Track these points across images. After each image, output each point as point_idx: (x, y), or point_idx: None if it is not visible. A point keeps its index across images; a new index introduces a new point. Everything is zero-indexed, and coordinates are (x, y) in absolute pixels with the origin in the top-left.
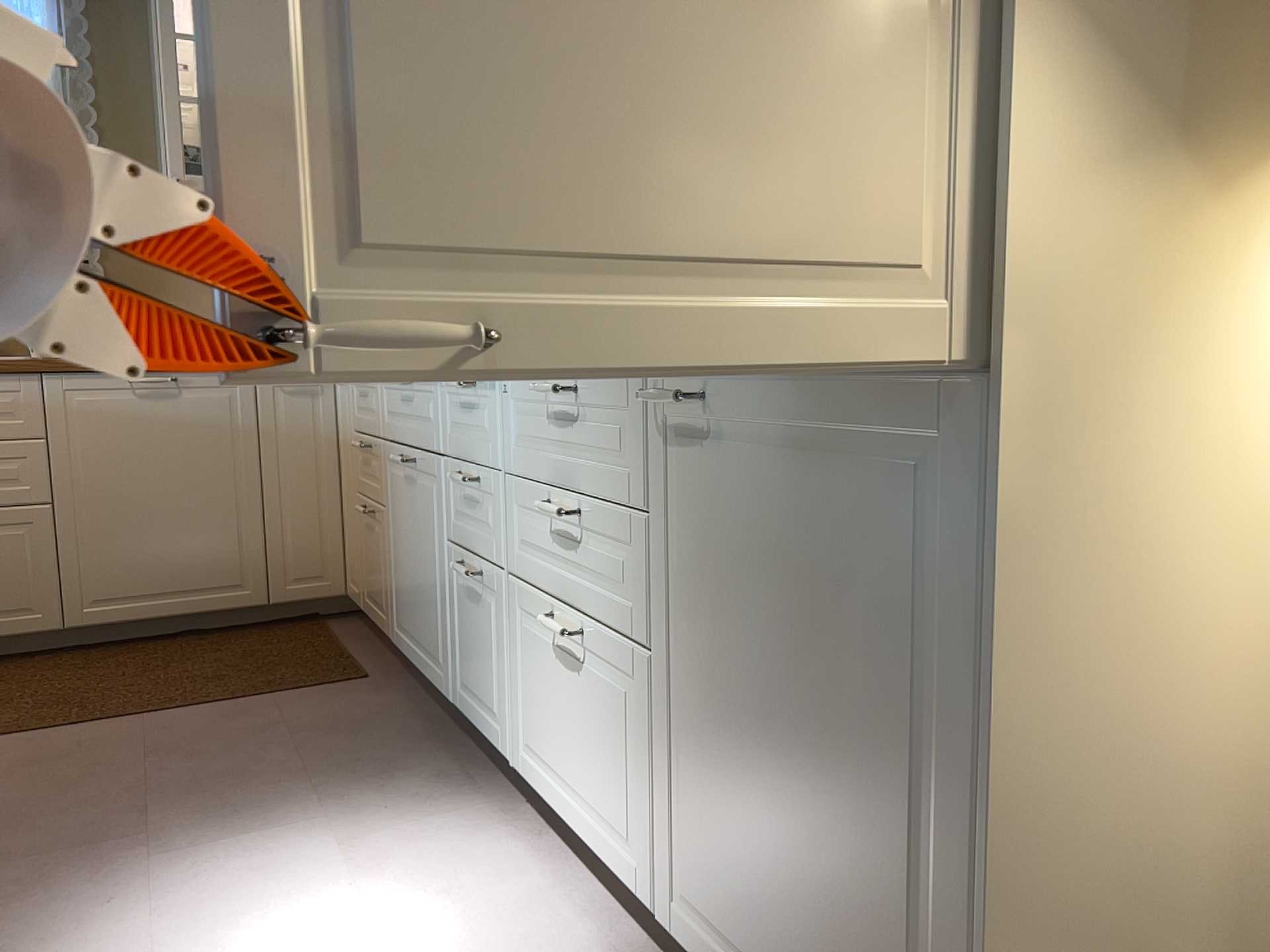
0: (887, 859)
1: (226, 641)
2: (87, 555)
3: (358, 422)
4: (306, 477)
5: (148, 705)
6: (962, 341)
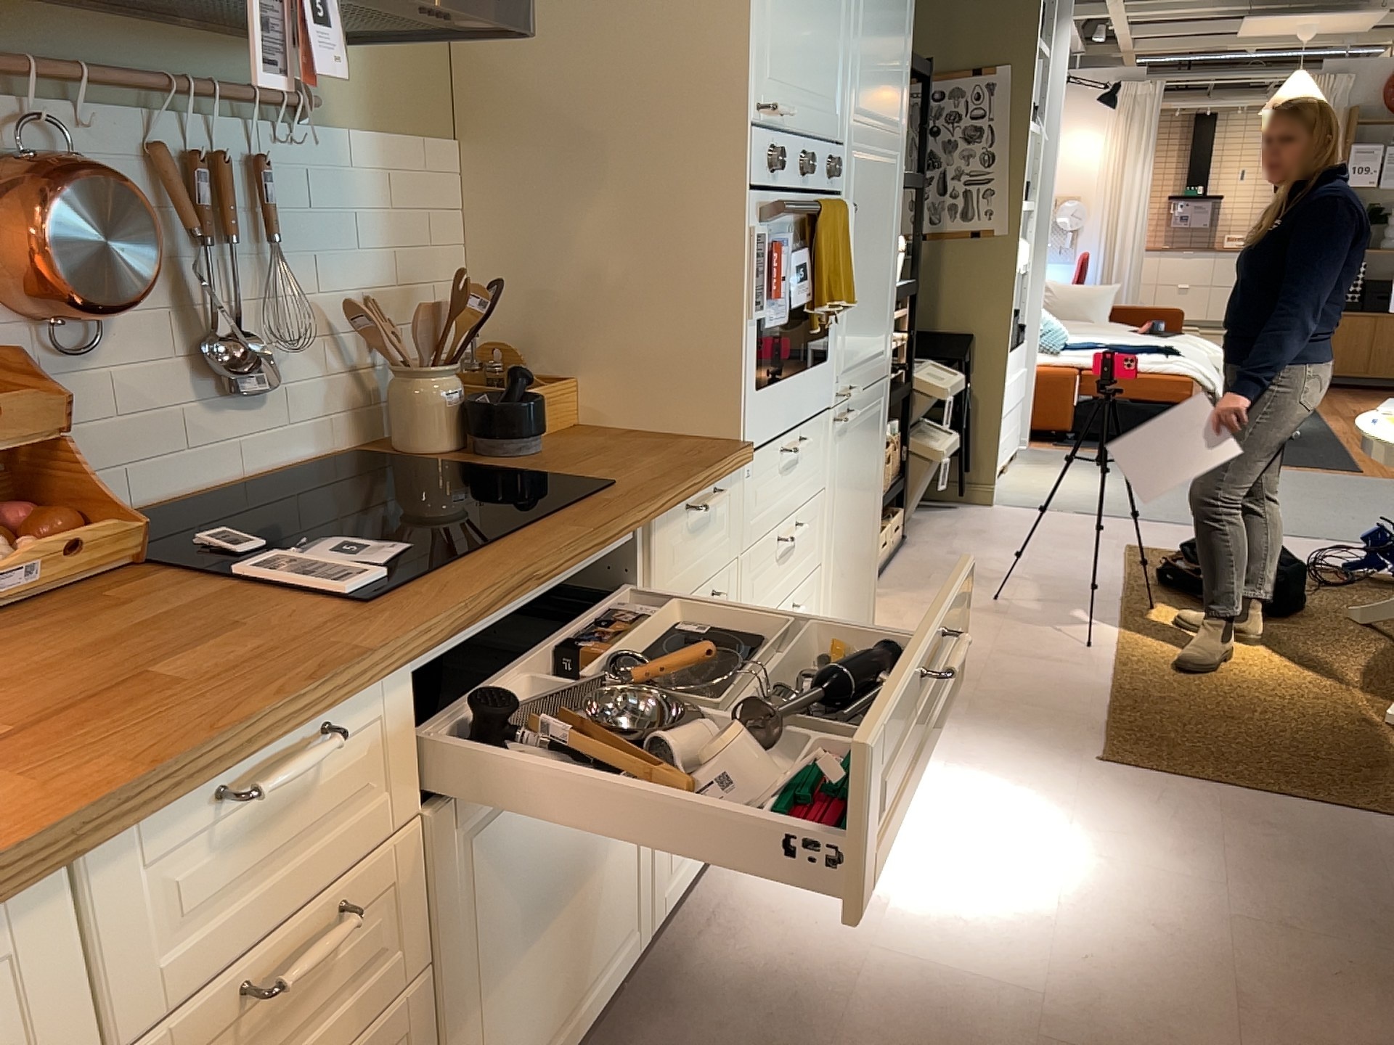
0: (868, 539)
1: None
2: None
3: (192, 966)
4: None
5: None
6: (886, 366)
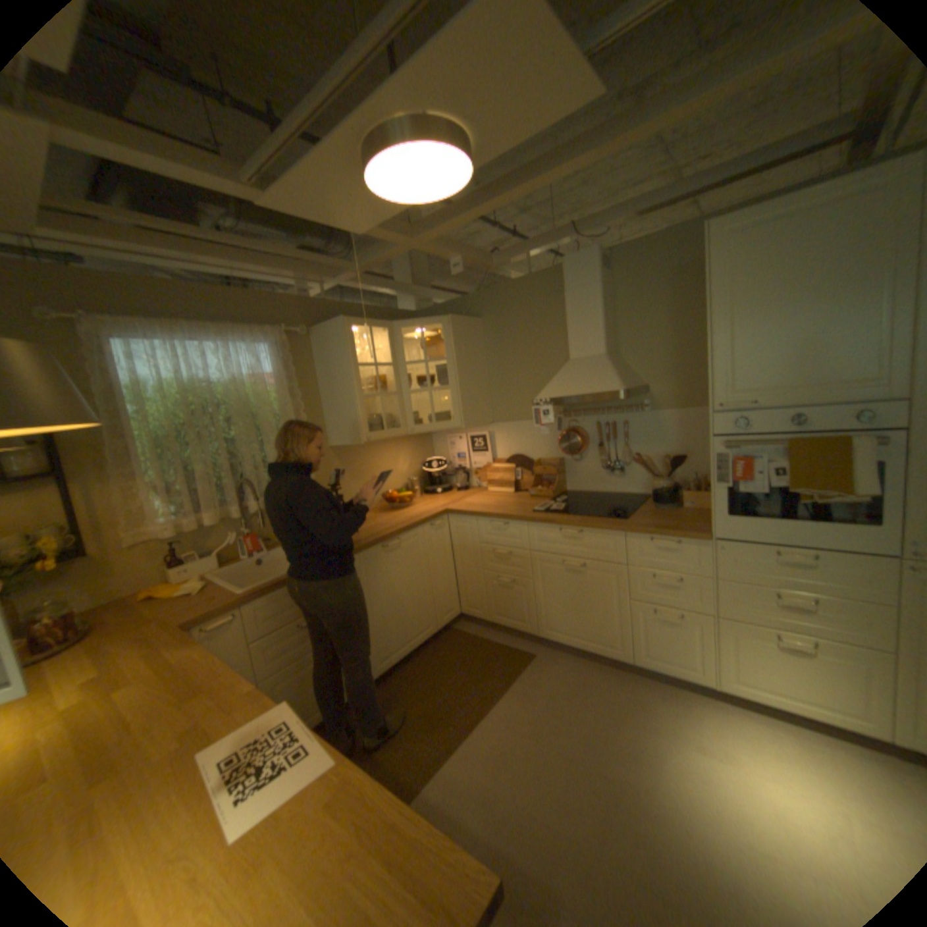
0: None
1: (433, 657)
2: (376, 642)
3: (489, 541)
4: (443, 567)
5: (474, 710)
6: None
